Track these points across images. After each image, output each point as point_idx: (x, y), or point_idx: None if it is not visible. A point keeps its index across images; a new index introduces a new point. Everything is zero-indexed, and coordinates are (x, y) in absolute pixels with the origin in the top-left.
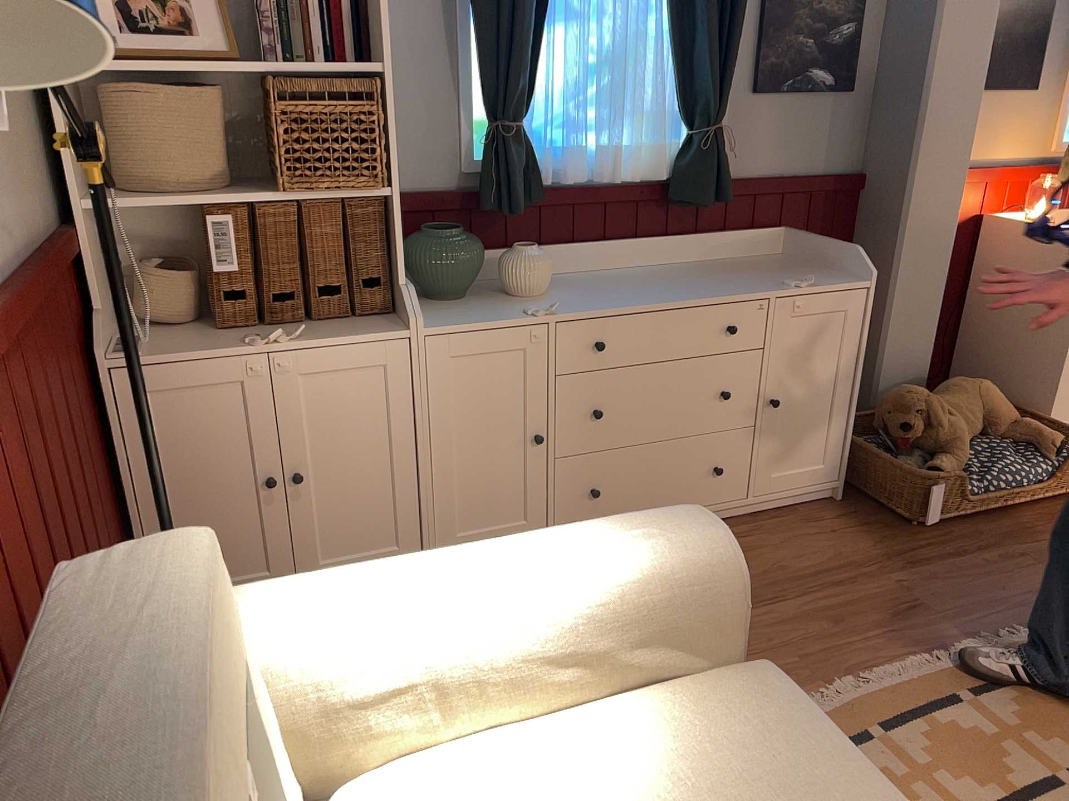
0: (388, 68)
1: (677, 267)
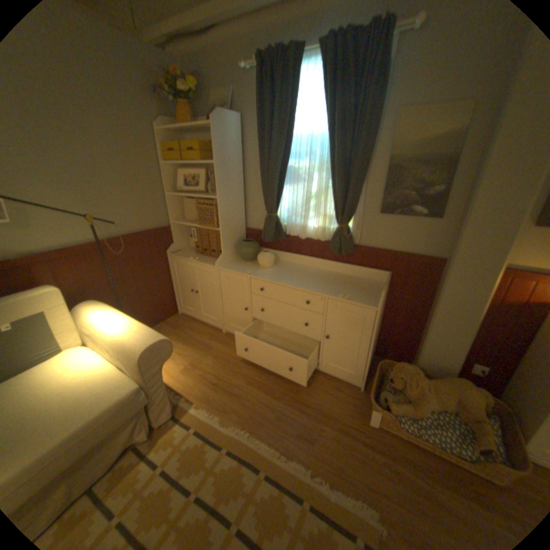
0: (221, 198)
1: (329, 274)
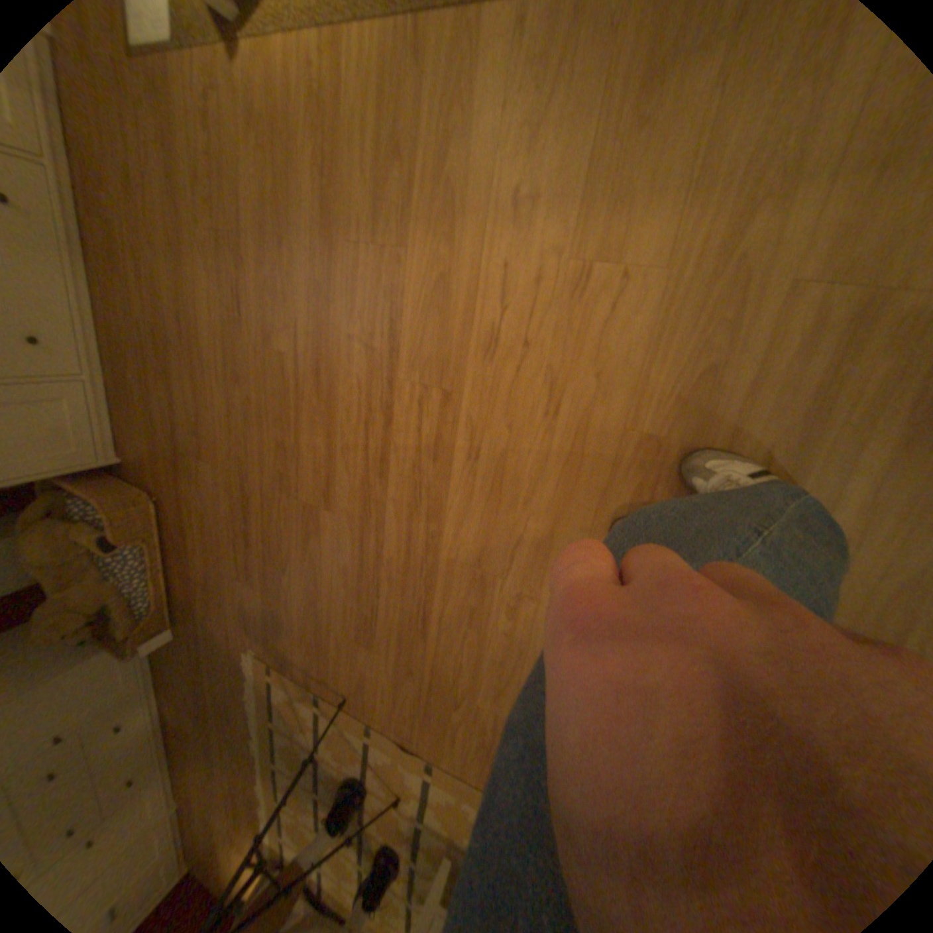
0: None
1: None
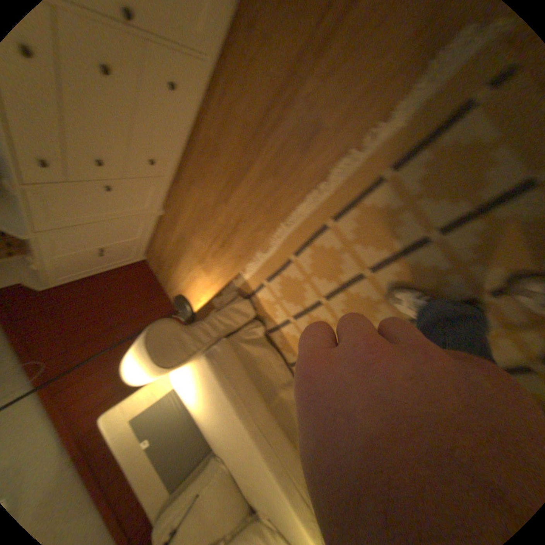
0: None
1: None
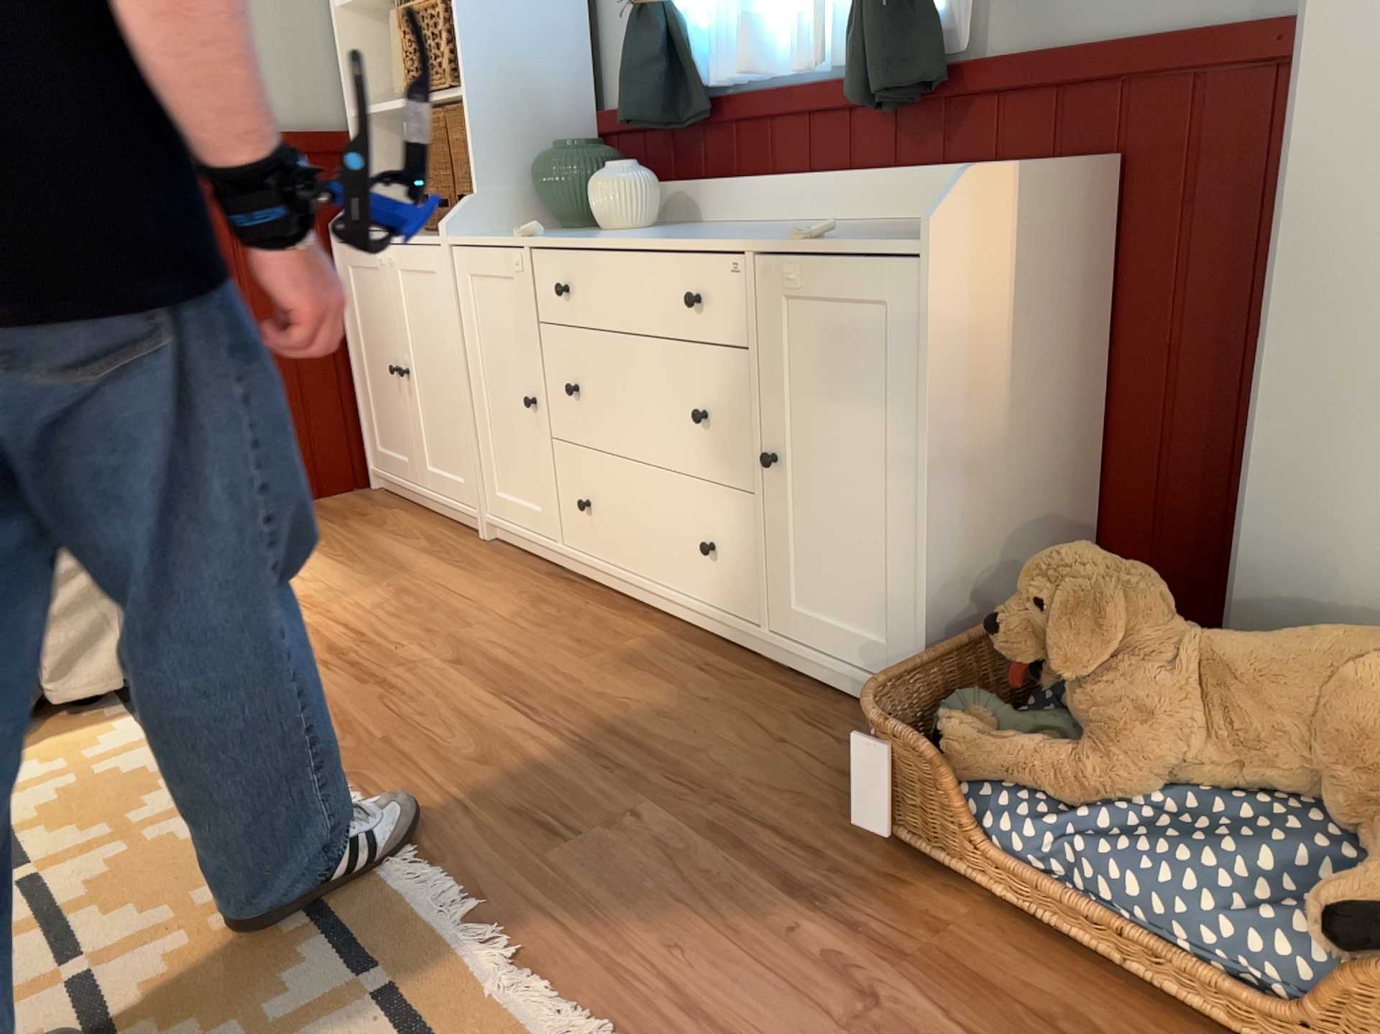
0: None
1: (857, 224)
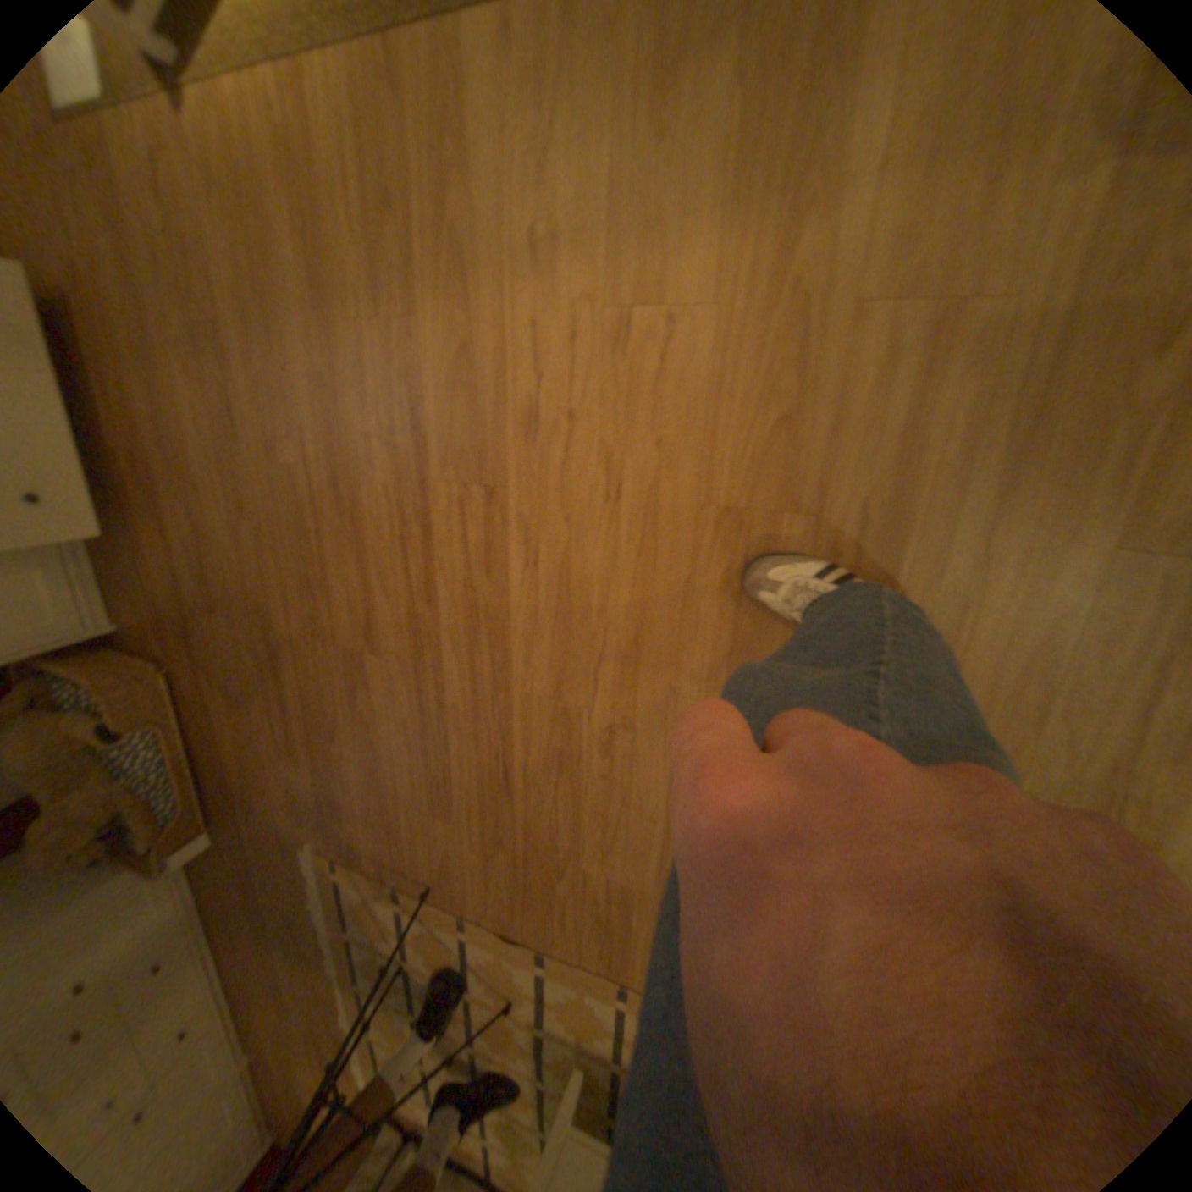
0: None
1: None
